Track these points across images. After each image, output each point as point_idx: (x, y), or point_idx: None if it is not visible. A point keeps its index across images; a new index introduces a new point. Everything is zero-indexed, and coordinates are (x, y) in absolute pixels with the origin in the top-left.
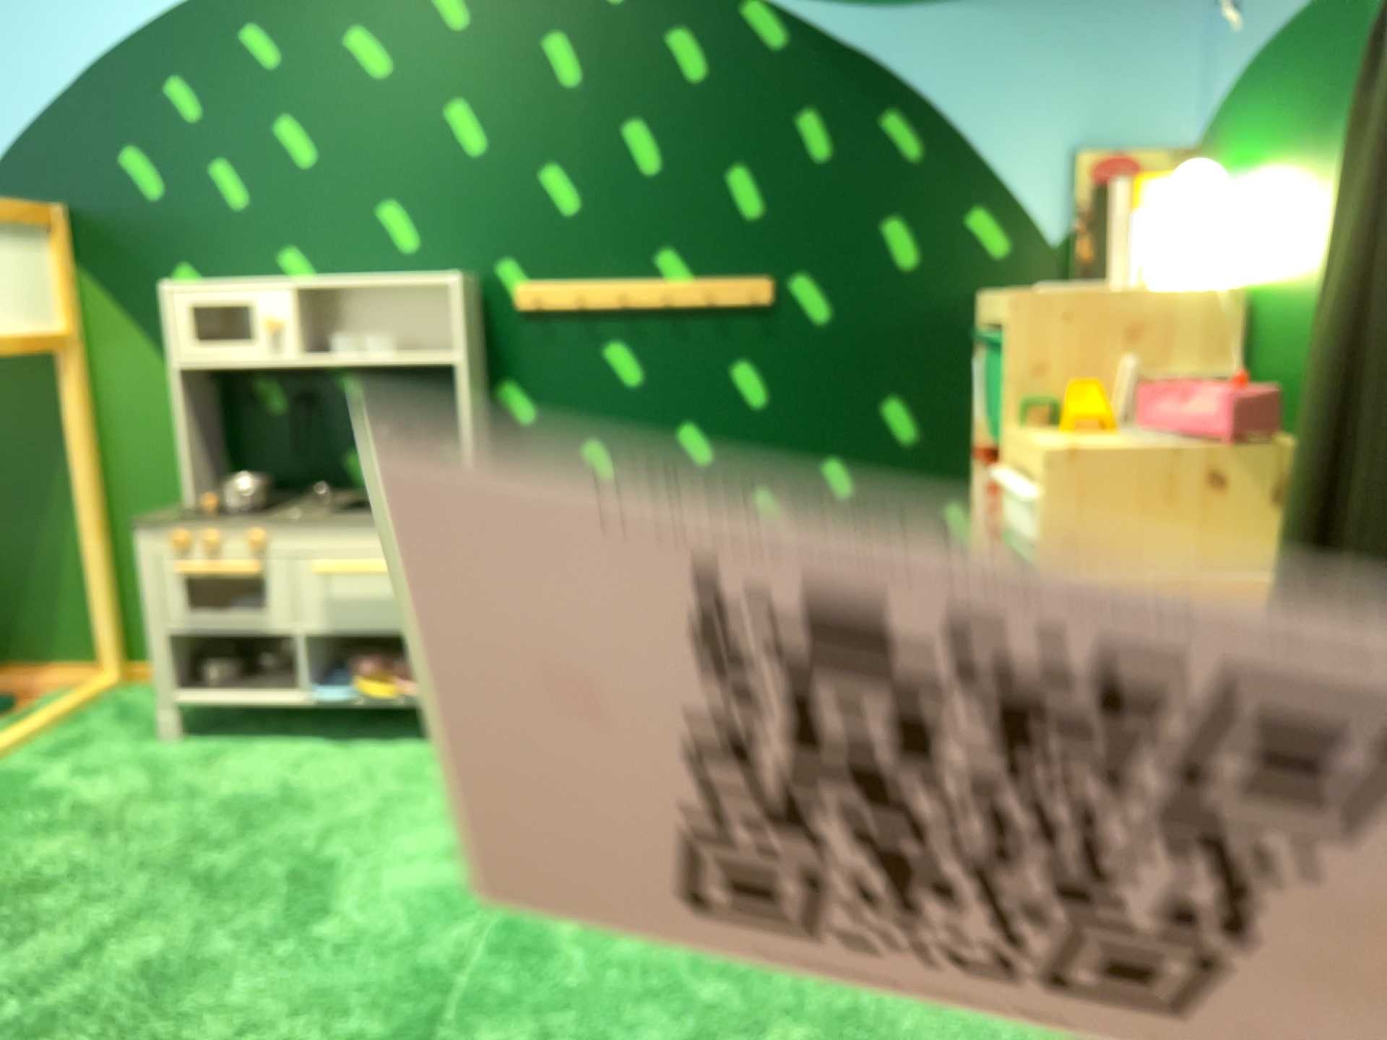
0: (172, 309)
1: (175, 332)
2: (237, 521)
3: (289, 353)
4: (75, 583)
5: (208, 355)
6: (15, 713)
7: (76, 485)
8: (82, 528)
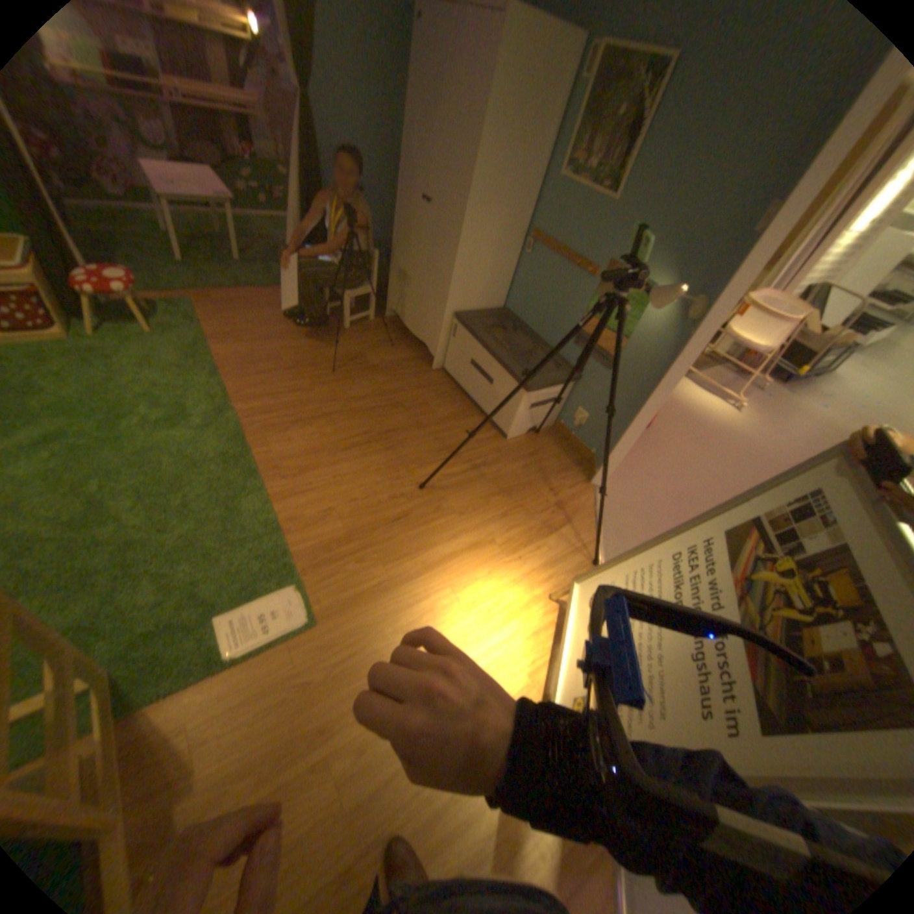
0: None
1: None
2: None
3: None
4: None
5: None
6: None
7: None
8: None
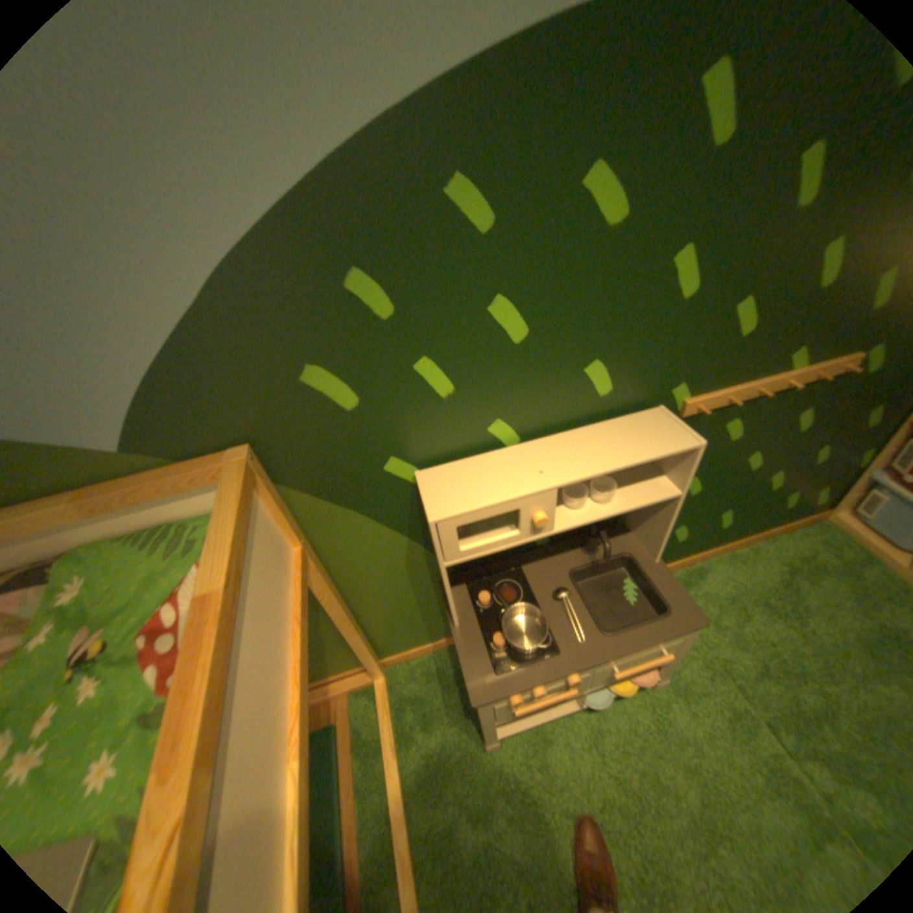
0: (445, 534)
1: (448, 548)
2: (562, 675)
3: (549, 530)
4: (338, 645)
5: (478, 552)
6: (342, 729)
7: (338, 619)
8: (347, 634)
